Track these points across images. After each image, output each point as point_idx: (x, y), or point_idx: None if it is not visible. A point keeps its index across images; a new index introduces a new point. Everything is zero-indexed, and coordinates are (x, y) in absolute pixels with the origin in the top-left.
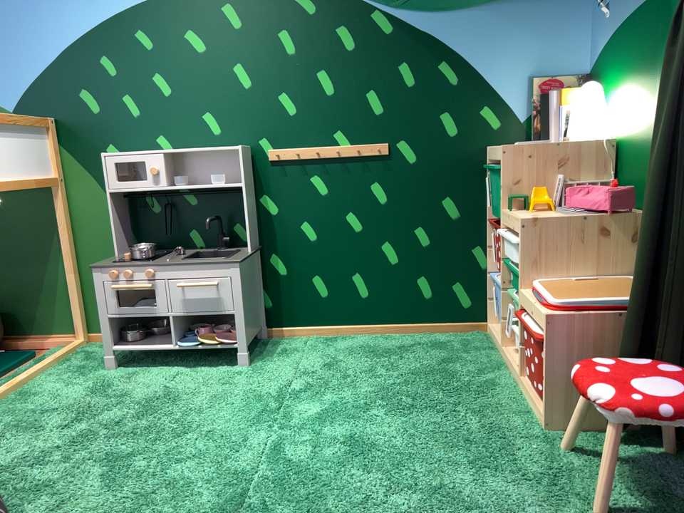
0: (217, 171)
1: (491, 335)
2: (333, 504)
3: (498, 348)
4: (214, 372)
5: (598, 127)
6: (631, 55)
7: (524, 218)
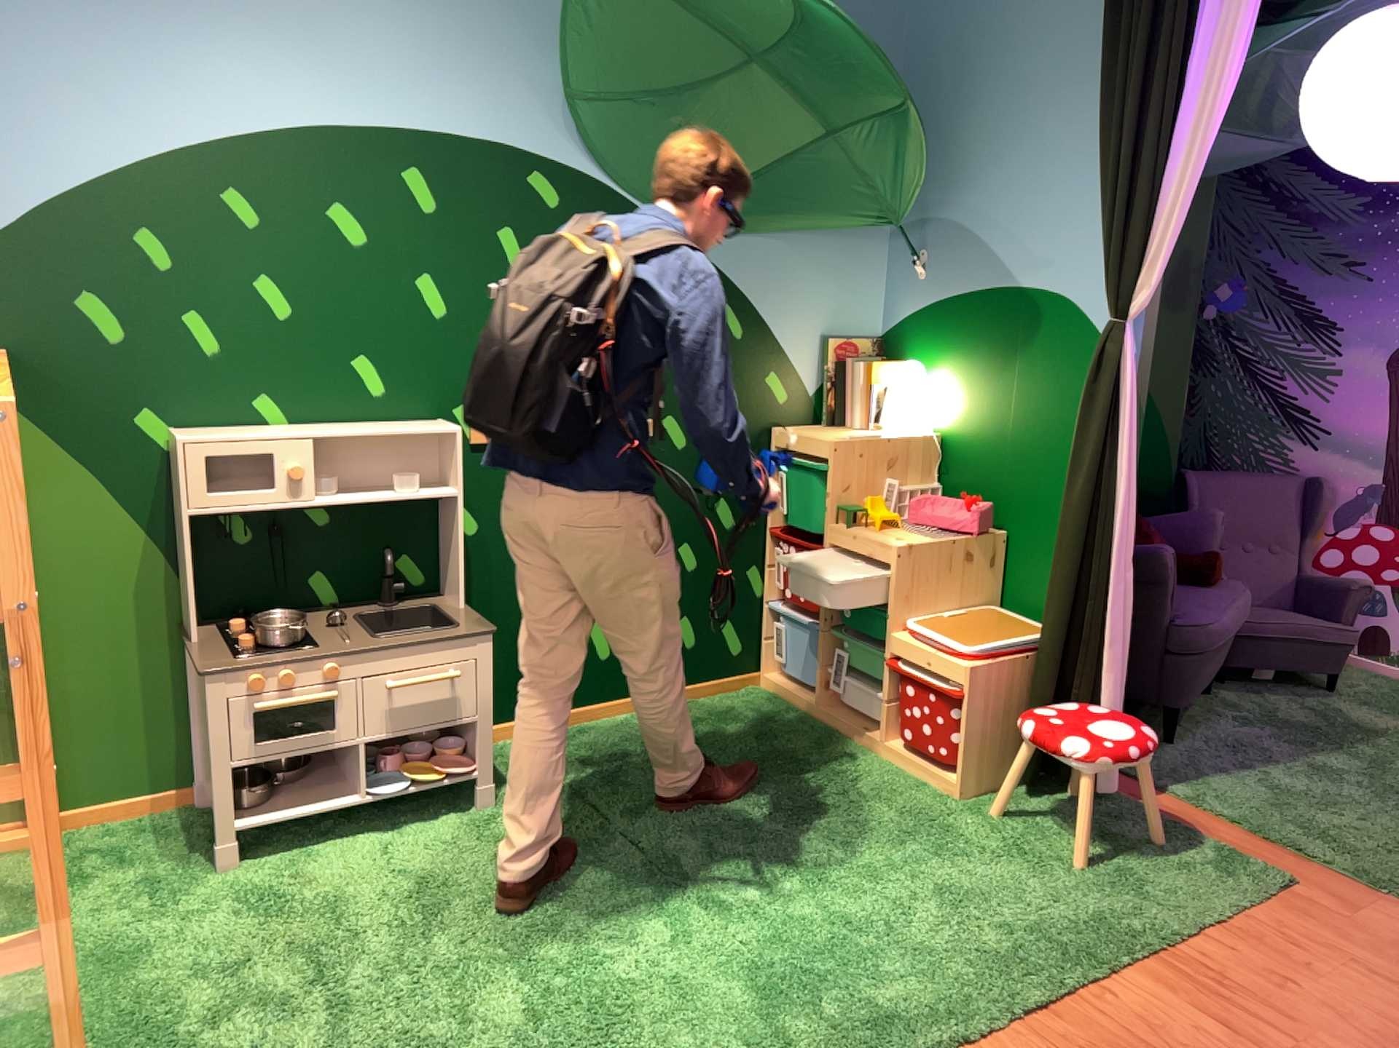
0: (388, 464)
1: (774, 689)
2: (854, 927)
3: (799, 704)
4: (448, 820)
5: (920, 421)
6: (962, 345)
7: (889, 543)
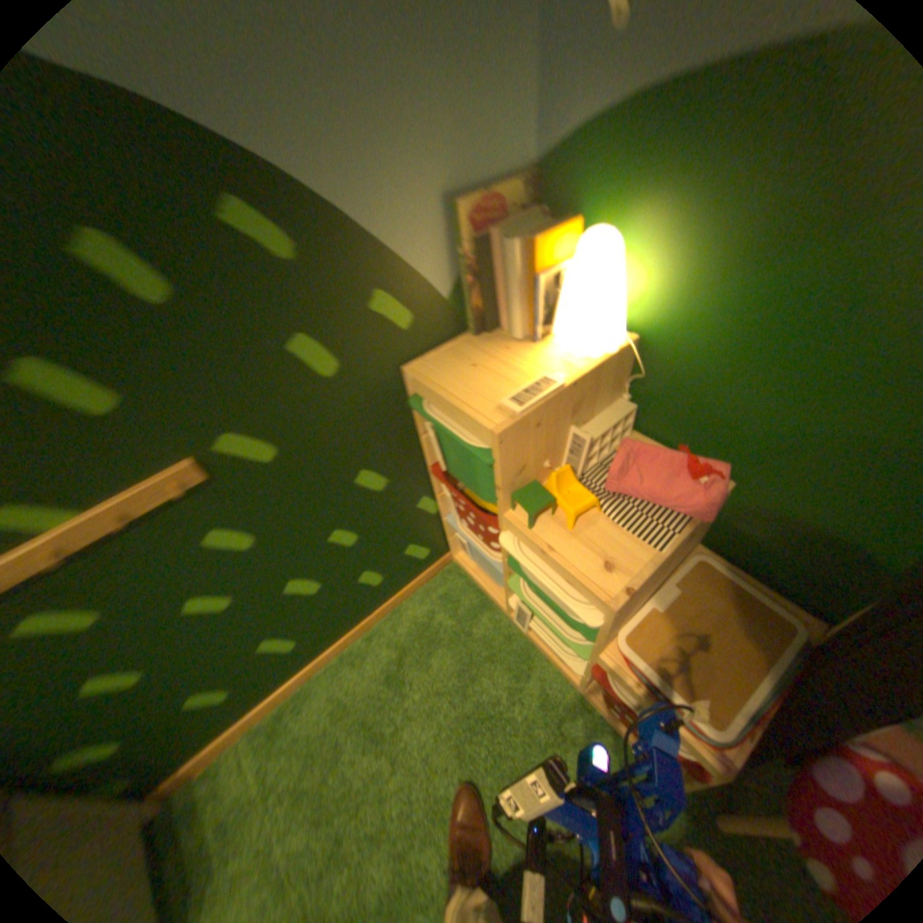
0: None
1: (470, 573)
2: None
3: (495, 600)
4: None
5: (624, 325)
6: (727, 182)
7: (609, 591)
